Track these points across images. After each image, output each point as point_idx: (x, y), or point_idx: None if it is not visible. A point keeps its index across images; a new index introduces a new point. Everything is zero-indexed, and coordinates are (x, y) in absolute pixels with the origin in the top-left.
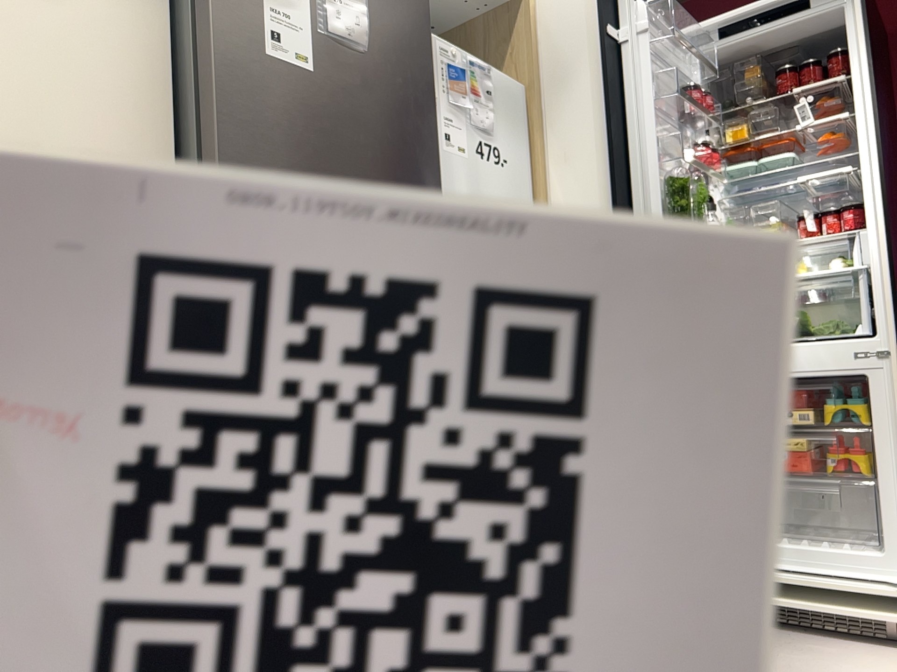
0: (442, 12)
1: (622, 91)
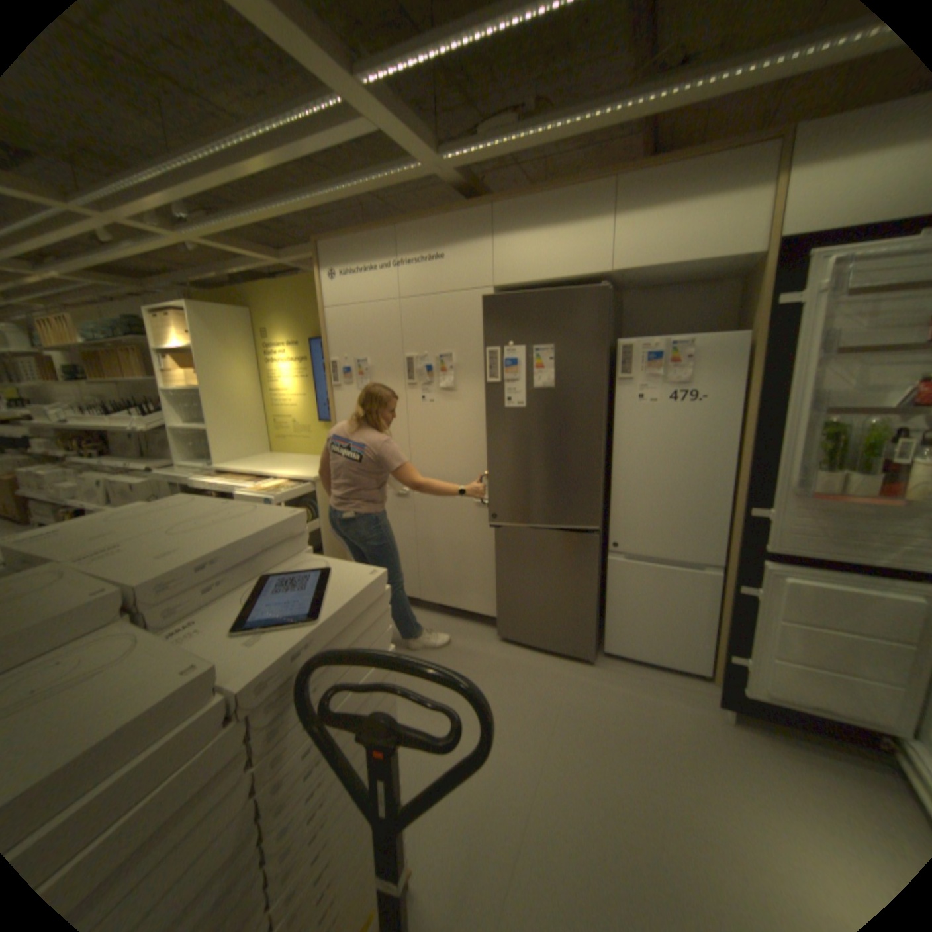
0: (728, 267)
1: (794, 348)
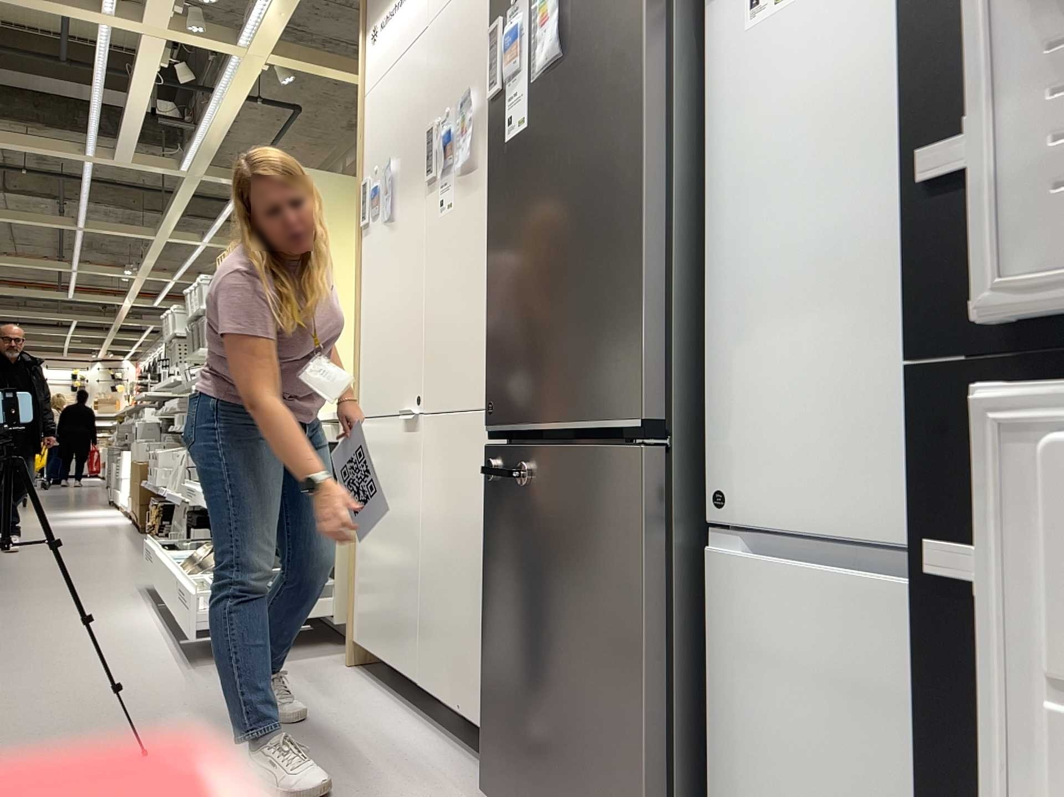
0: None
1: None
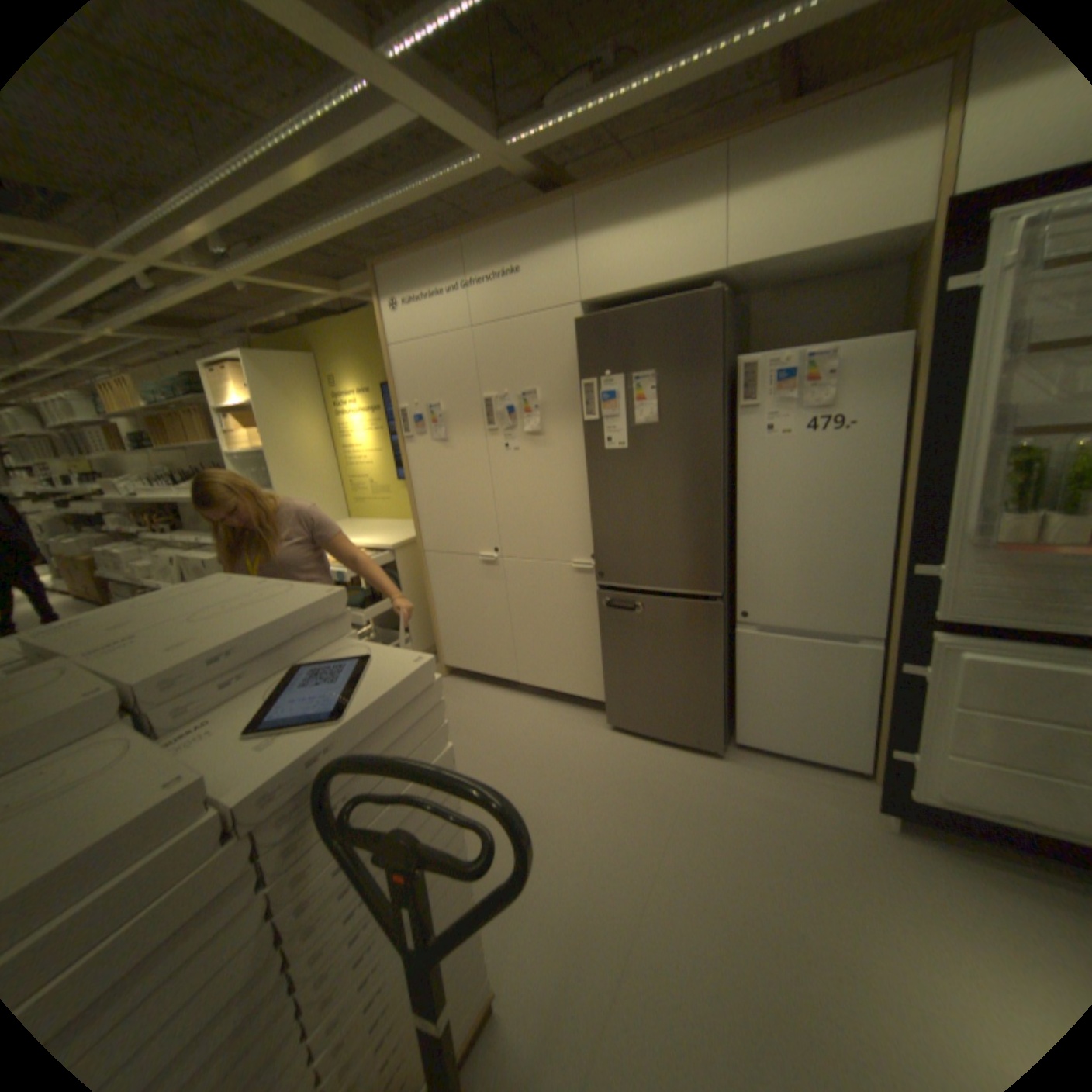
0: (884, 249)
1: (969, 349)
